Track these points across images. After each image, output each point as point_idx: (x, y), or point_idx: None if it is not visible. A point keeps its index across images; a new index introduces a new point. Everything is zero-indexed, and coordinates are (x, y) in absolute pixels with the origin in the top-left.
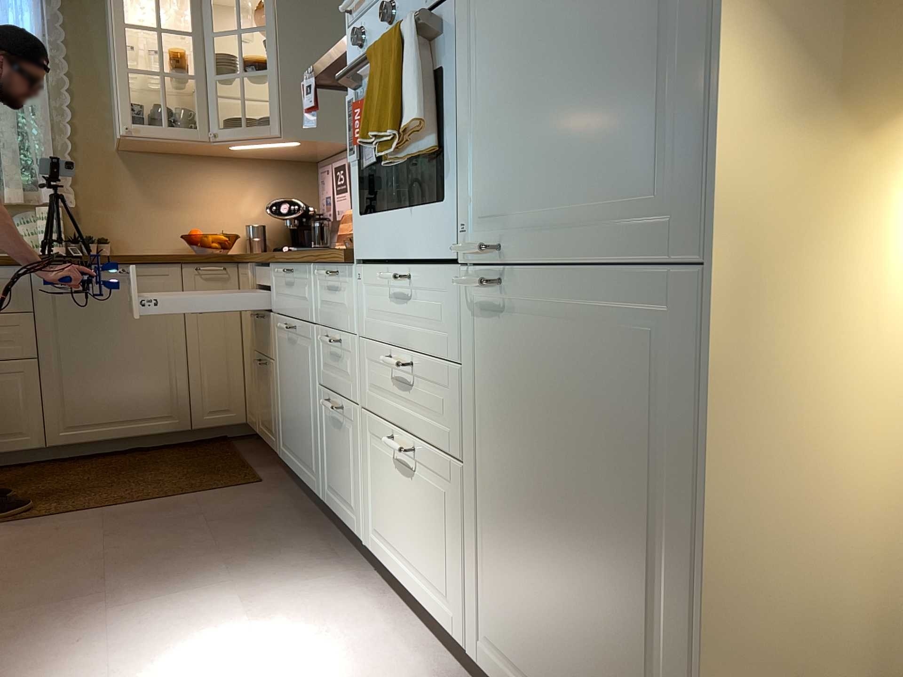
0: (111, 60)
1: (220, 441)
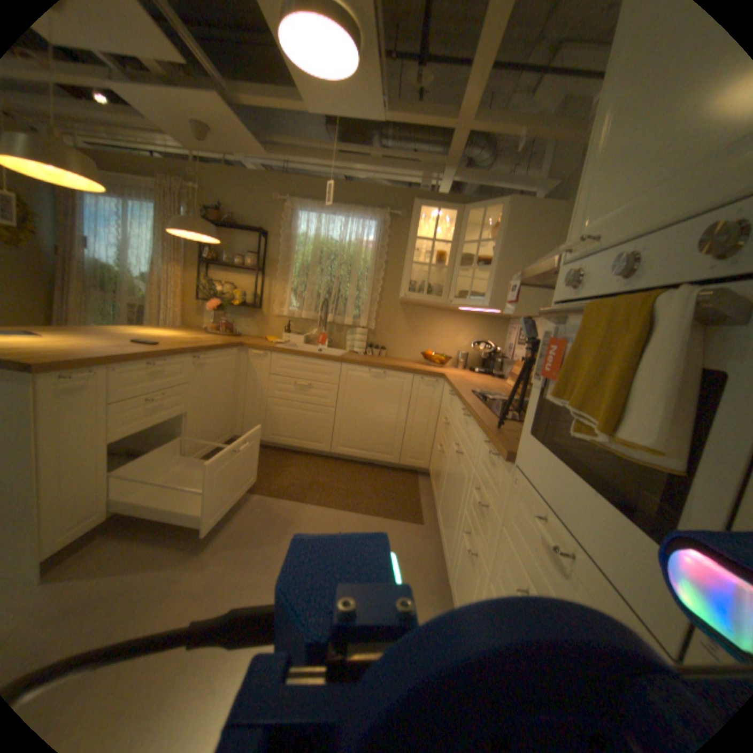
0: (407, 255)
1: (412, 474)
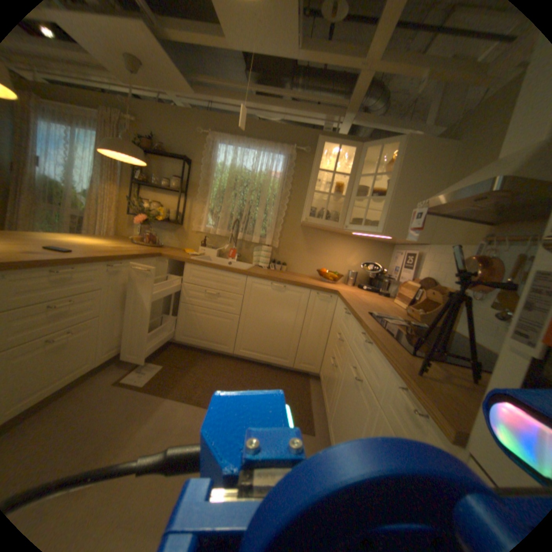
0: (309, 185)
1: (304, 378)
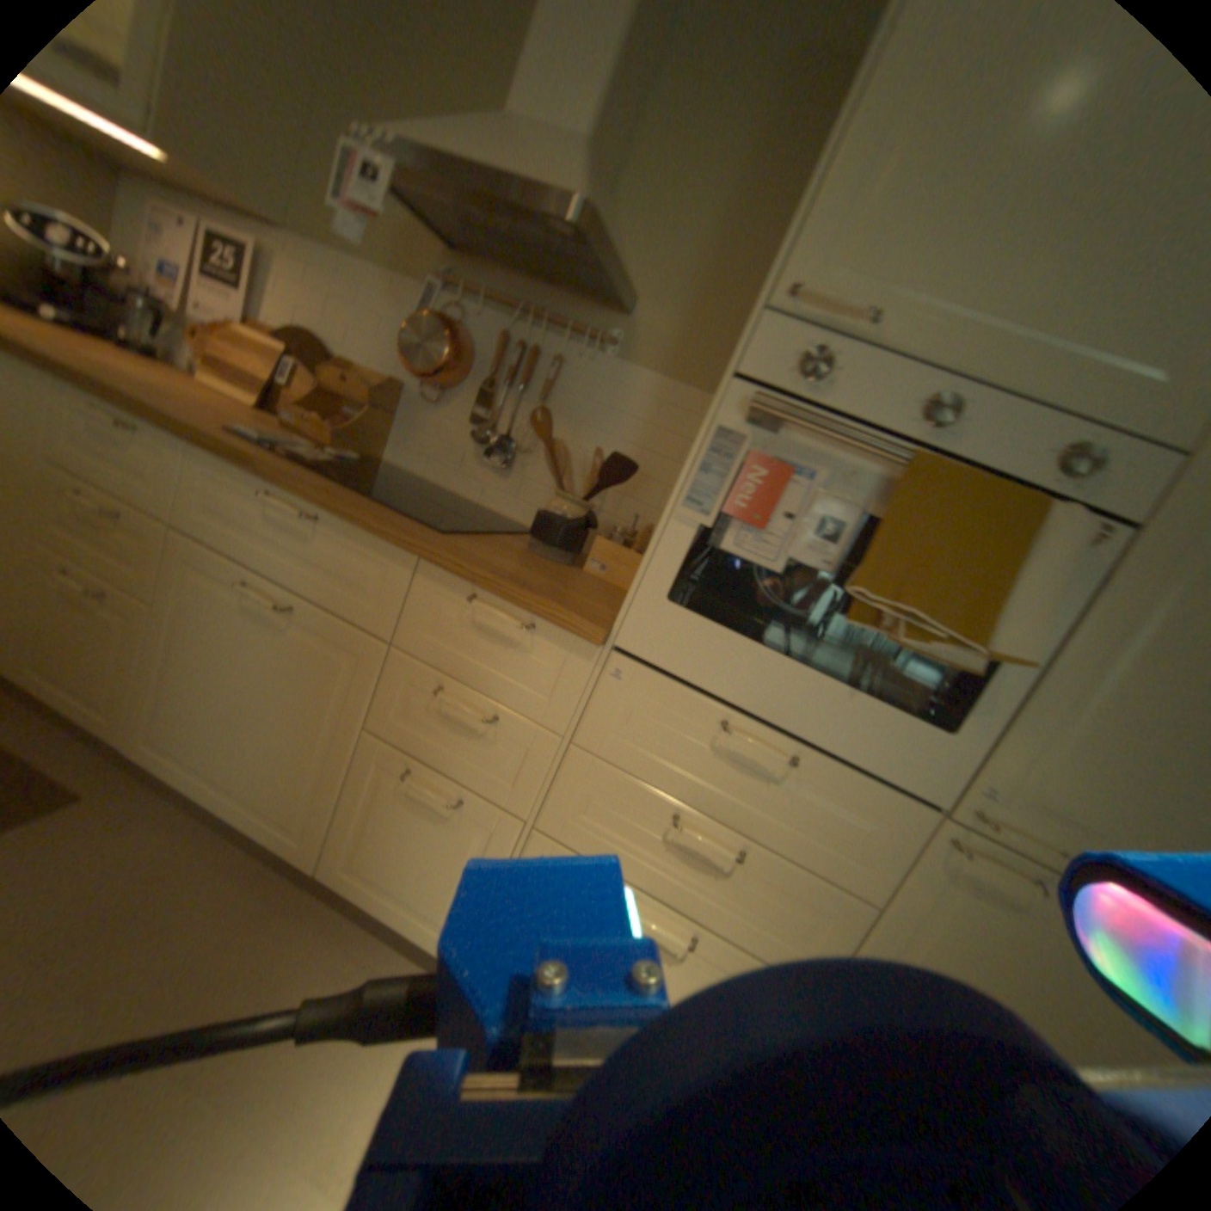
0: None
1: None
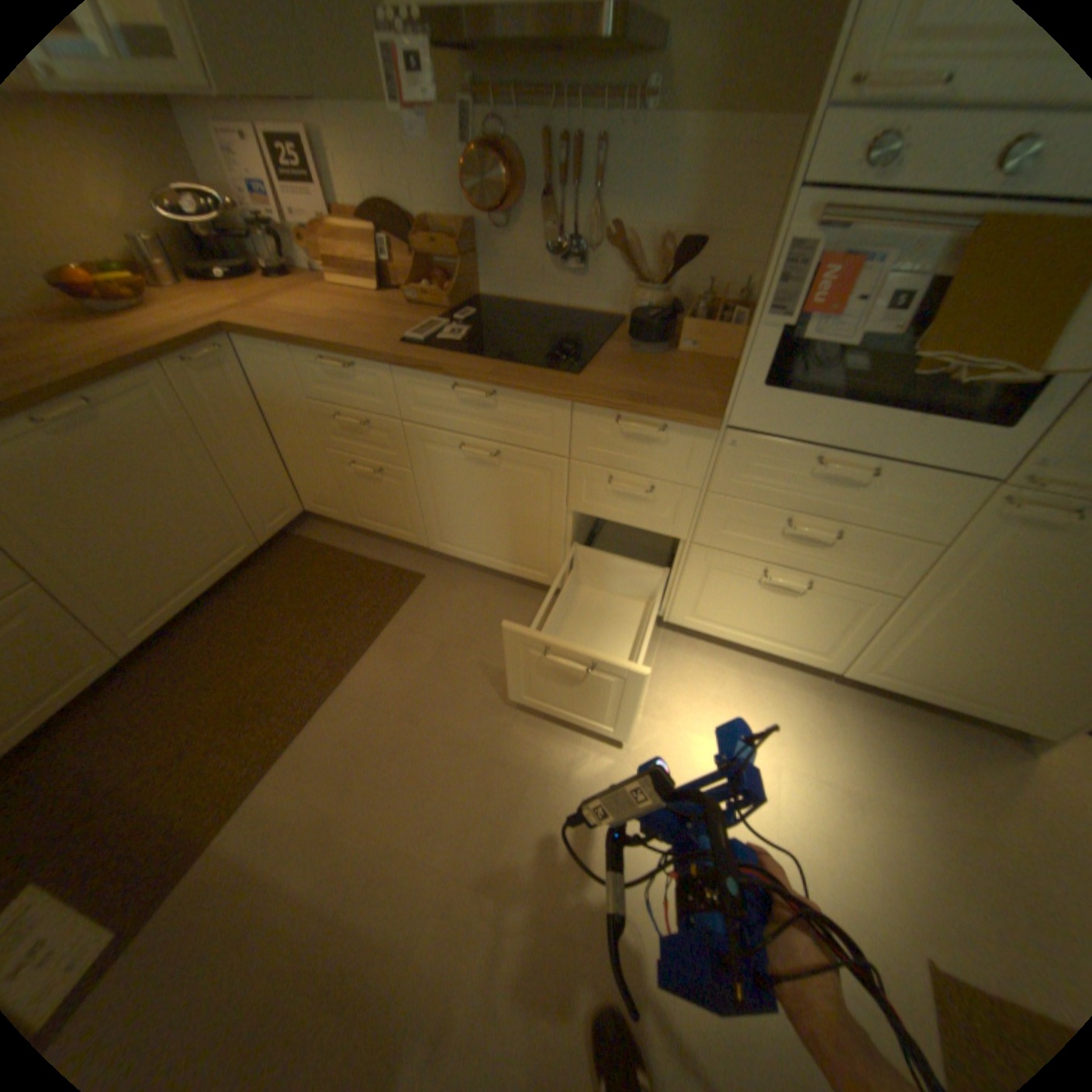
0: None
1: (283, 539)
